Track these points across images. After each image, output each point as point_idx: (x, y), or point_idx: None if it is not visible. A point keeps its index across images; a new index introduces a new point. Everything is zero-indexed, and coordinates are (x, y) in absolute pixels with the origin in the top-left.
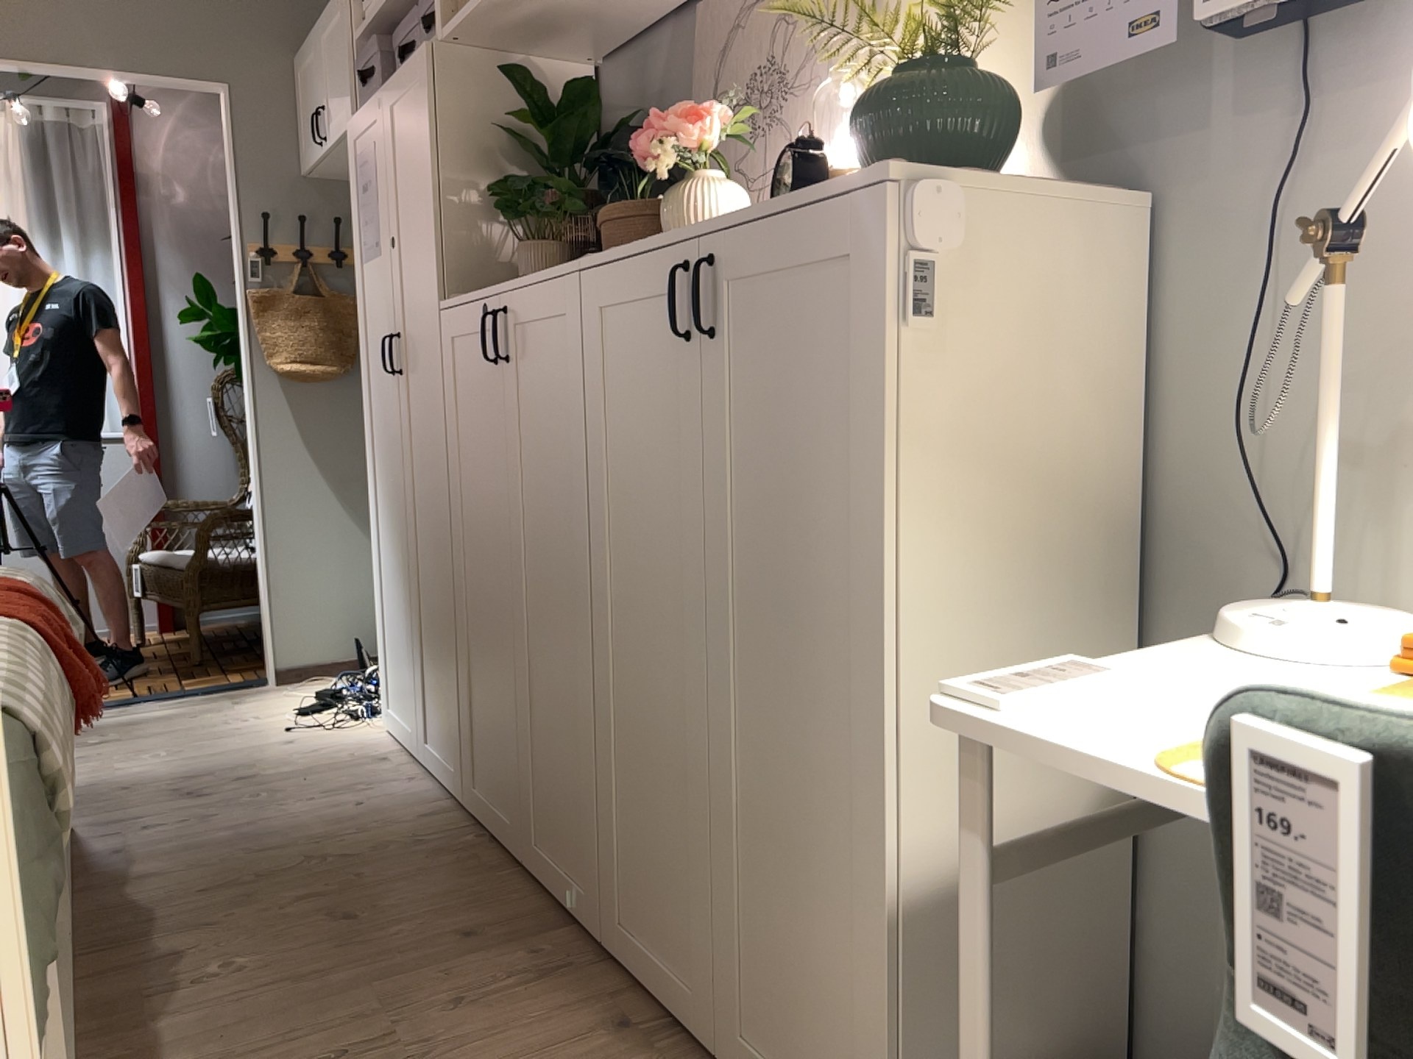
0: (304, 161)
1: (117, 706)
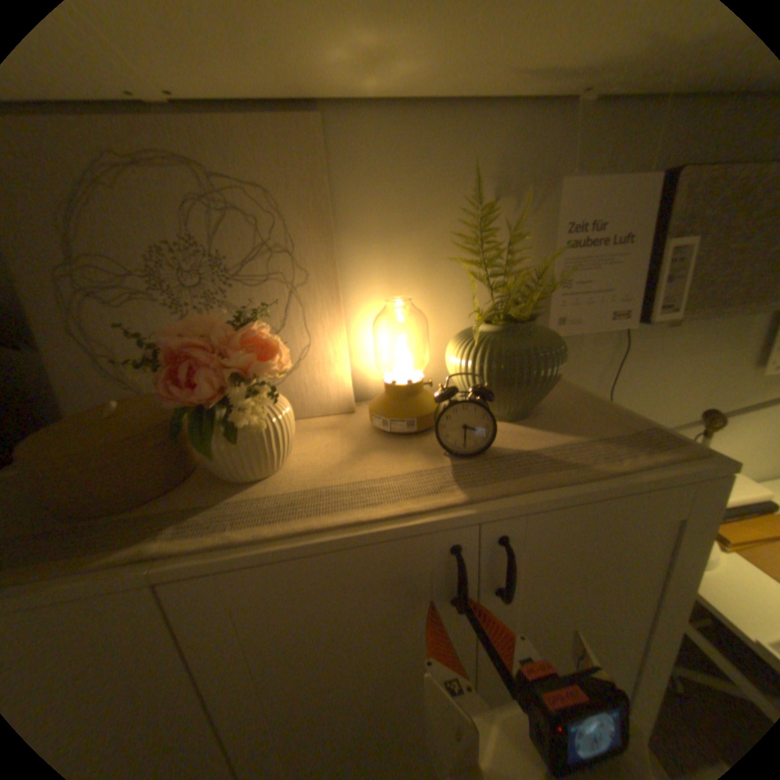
0: None
1: None
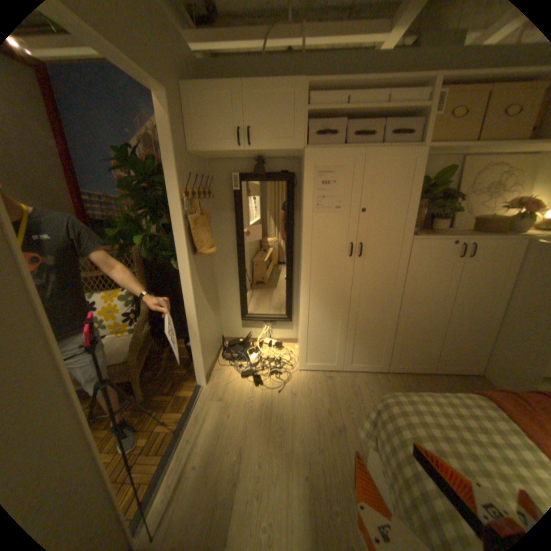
0: (195, 146)
1: (177, 443)
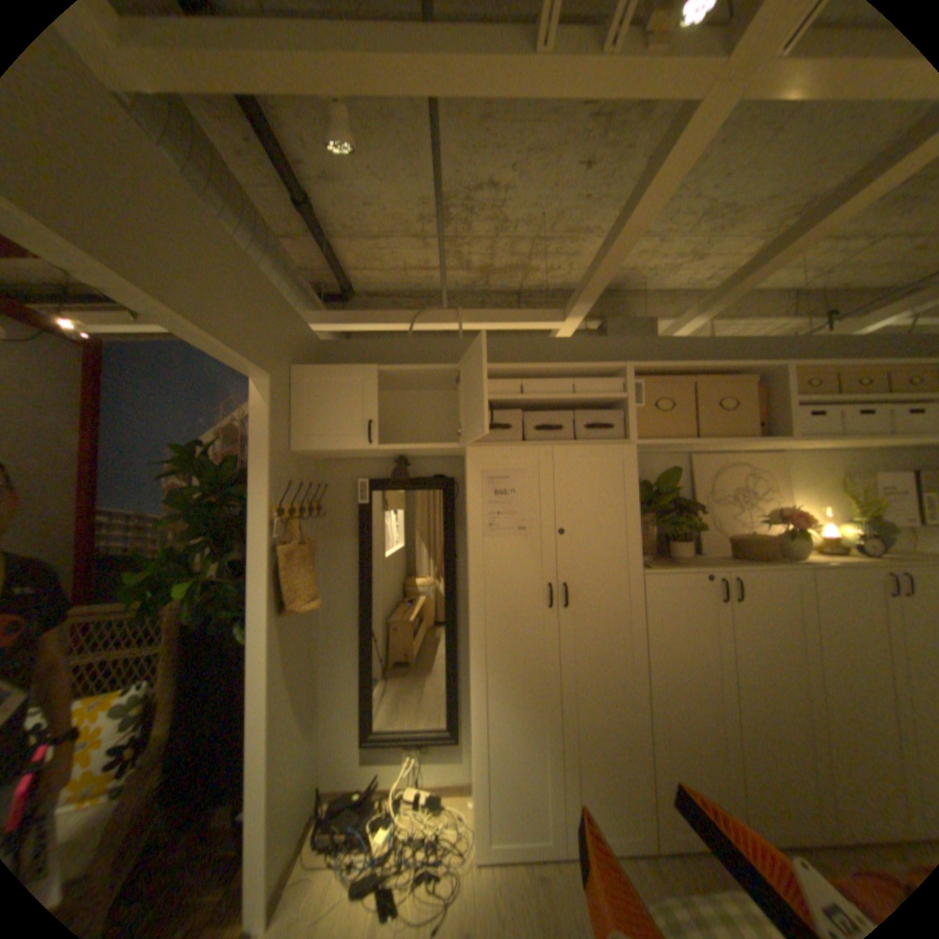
0: (303, 443)
1: None
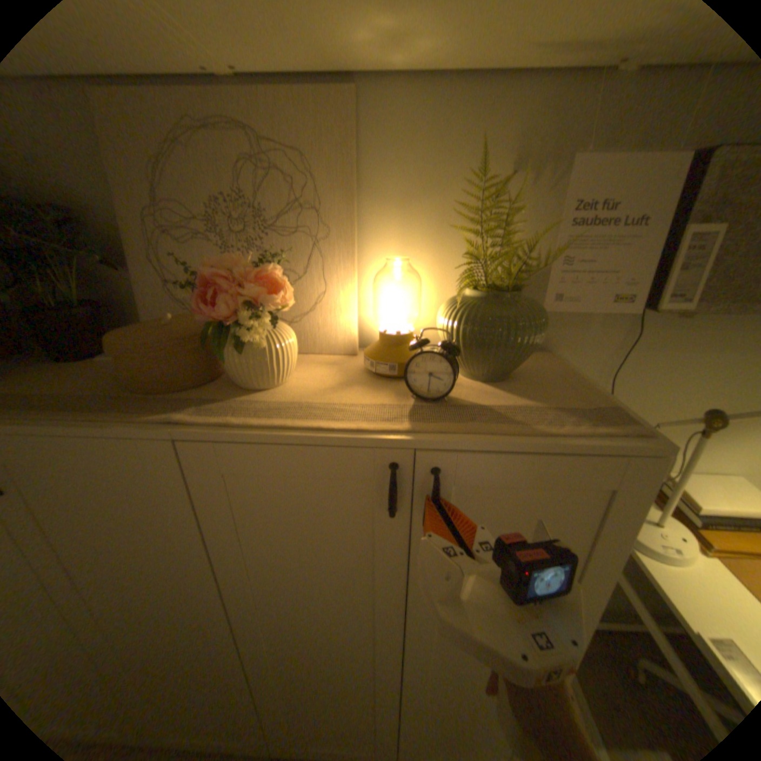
0: None
1: None
